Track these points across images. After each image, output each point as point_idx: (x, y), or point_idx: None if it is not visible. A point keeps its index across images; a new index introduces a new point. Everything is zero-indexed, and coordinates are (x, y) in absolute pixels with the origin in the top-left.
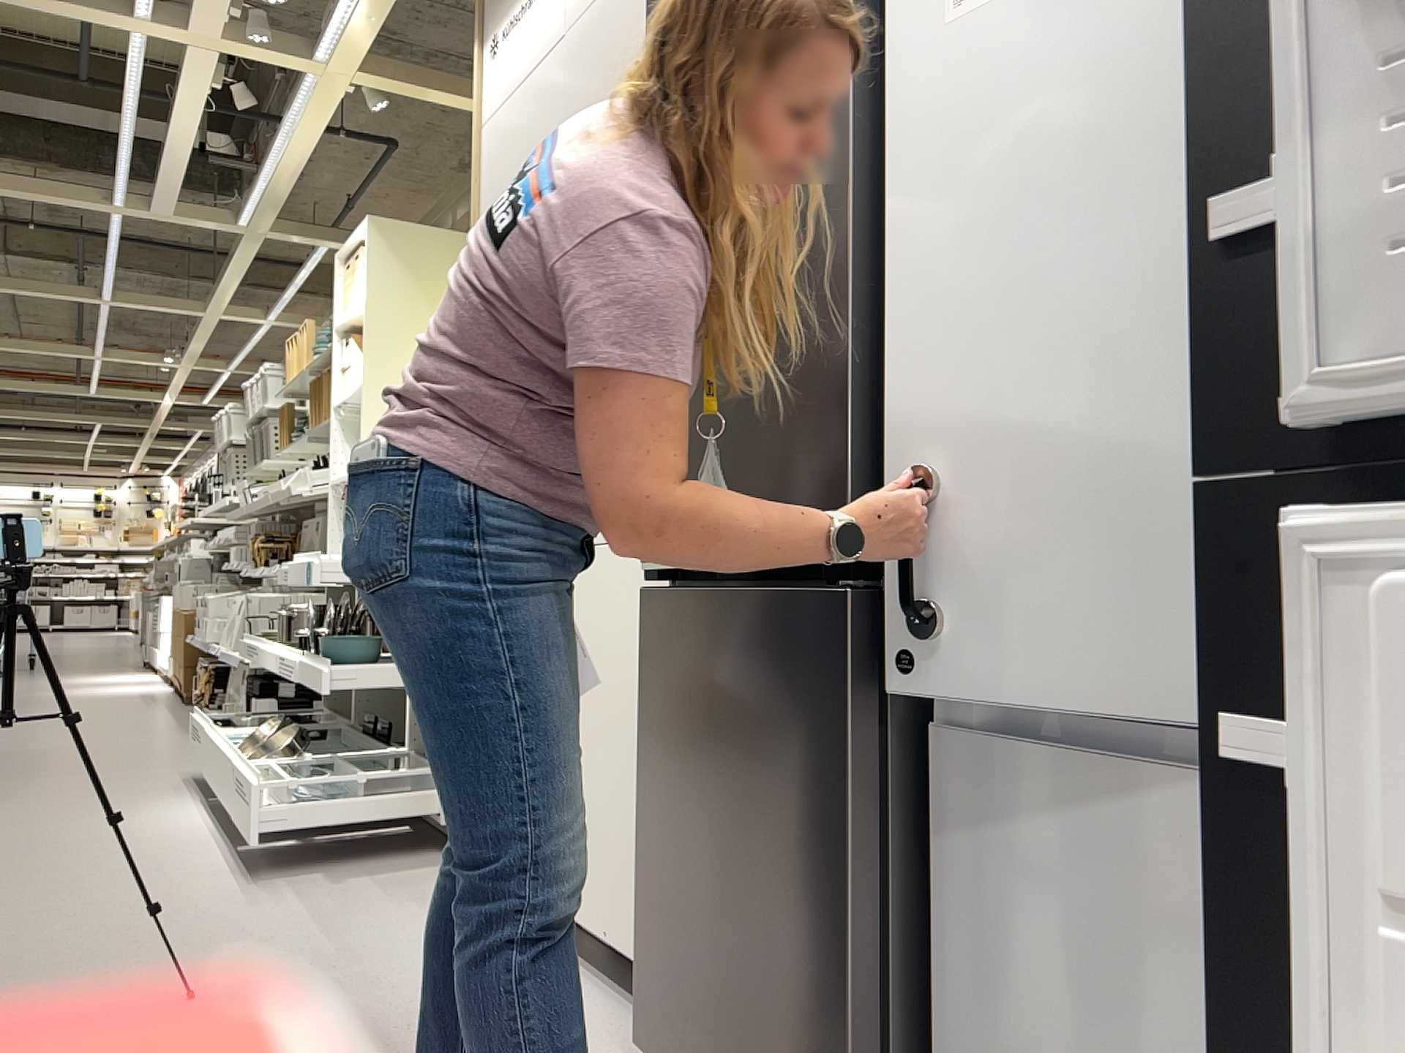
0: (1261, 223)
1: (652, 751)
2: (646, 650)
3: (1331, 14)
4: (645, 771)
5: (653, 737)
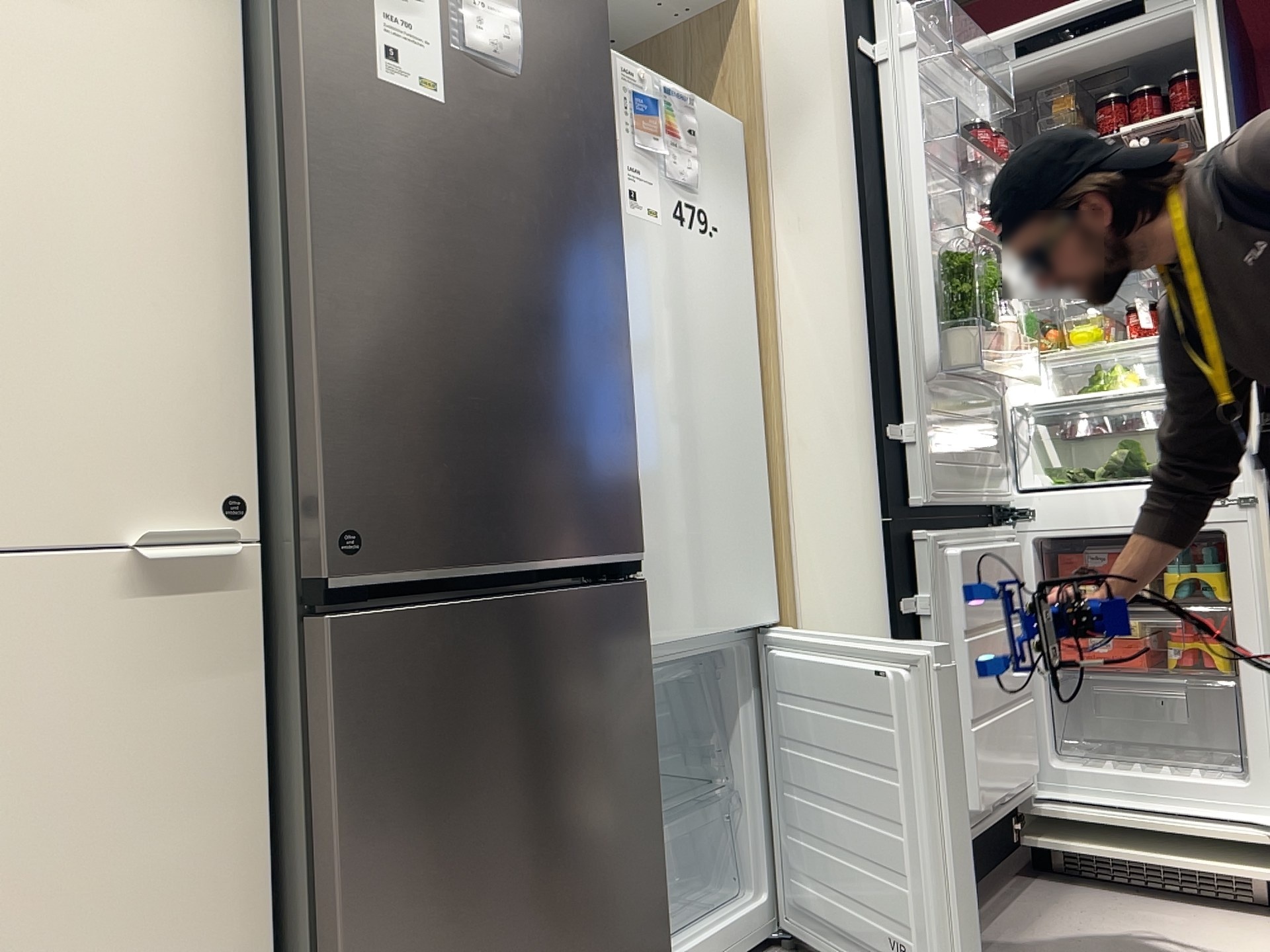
0: (893, 434)
1: (378, 841)
2: (350, 702)
3: (920, 386)
4: (357, 880)
5: (377, 820)
